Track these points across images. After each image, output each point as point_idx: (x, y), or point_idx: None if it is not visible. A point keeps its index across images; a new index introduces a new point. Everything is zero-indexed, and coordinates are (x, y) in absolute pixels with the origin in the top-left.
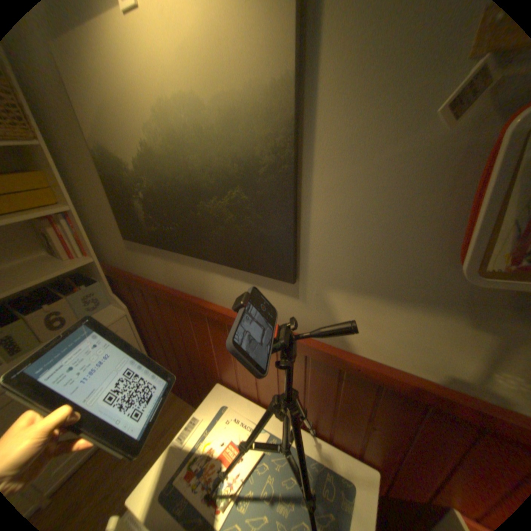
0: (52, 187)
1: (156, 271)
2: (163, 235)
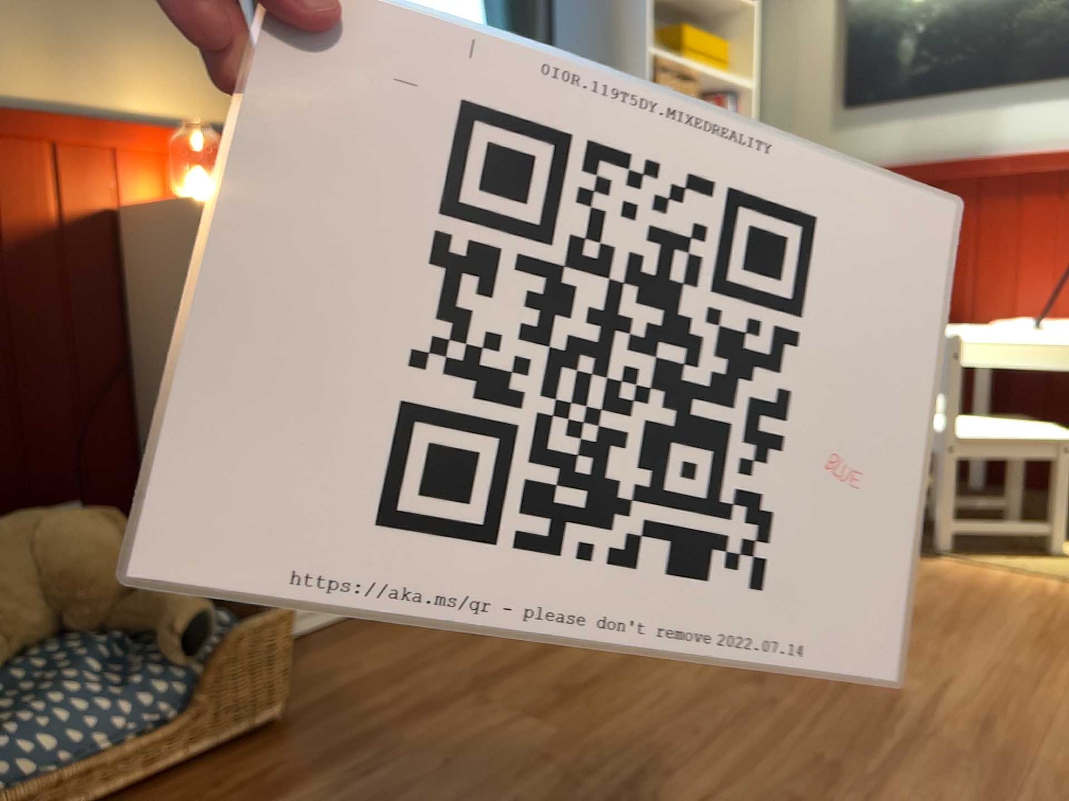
0: (731, 61)
1: (886, 145)
2: (937, 72)
